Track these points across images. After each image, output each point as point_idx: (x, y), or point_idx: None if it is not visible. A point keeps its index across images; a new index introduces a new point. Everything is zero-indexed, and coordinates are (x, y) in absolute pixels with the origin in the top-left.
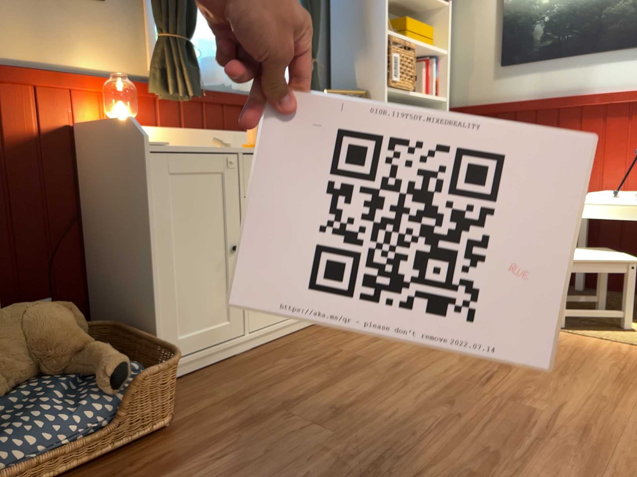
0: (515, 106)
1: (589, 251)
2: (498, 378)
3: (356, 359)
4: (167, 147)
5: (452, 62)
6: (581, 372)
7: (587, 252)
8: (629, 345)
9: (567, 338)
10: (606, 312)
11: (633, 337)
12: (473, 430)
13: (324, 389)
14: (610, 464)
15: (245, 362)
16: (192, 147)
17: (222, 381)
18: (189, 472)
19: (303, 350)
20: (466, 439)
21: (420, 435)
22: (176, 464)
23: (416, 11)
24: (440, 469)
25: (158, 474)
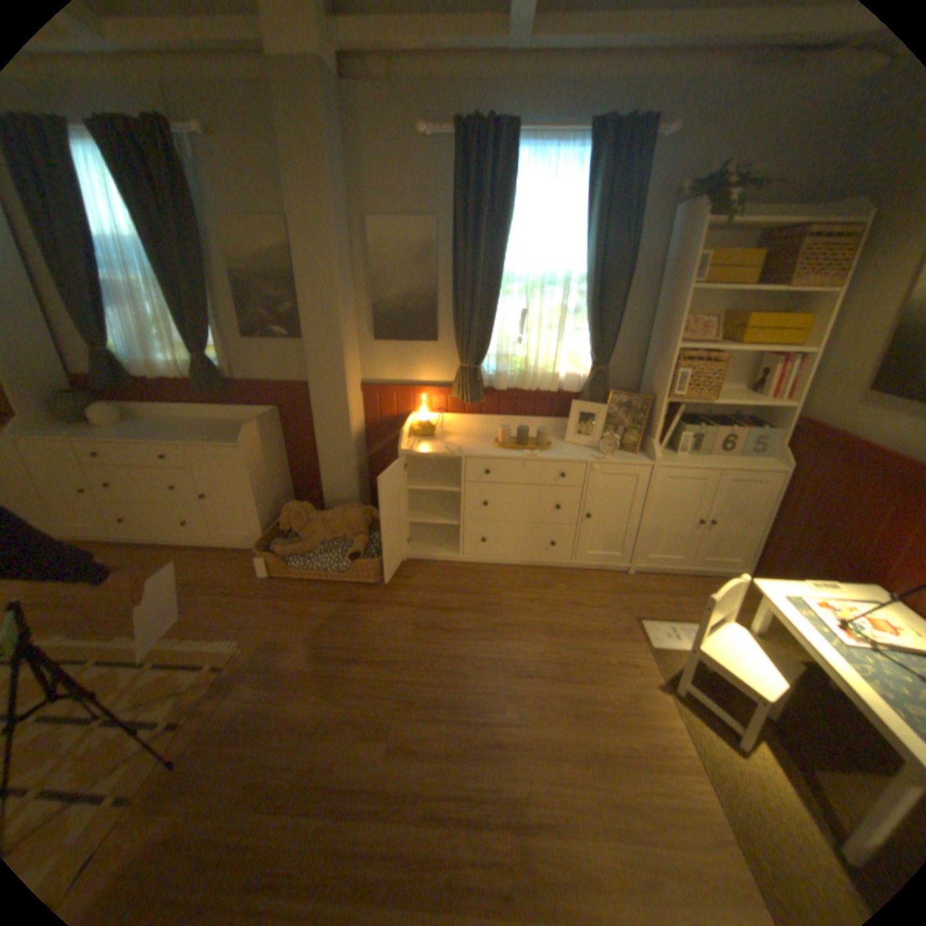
0: (862, 448)
1: (765, 658)
2: (535, 681)
3: (495, 606)
4: (420, 449)
5: (825, 363)
6: (594, 728)
7: (752, 658)
8: (696, 758)
9: (659, 706)
10: (726, 720)
11: (723, 758)
12: (456, 689)
13: (449, 611)
14: (467, 766)
15: (452, 569)
16: (436, 449)
17: (427, 574)
18: (356, 609)
19: (485, 581)
20: (444, 689)
21: (435, 668)
22: (358, 602)
23: (801, 291)
24: (409, 688)
25: (349, 602)
